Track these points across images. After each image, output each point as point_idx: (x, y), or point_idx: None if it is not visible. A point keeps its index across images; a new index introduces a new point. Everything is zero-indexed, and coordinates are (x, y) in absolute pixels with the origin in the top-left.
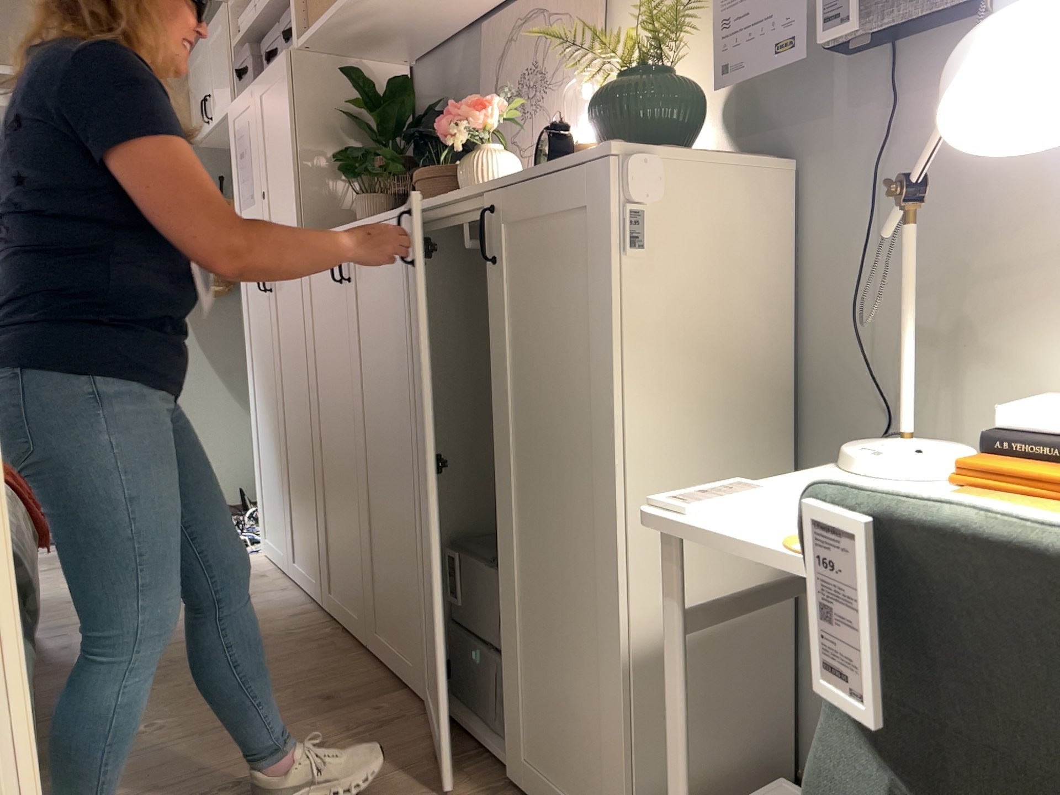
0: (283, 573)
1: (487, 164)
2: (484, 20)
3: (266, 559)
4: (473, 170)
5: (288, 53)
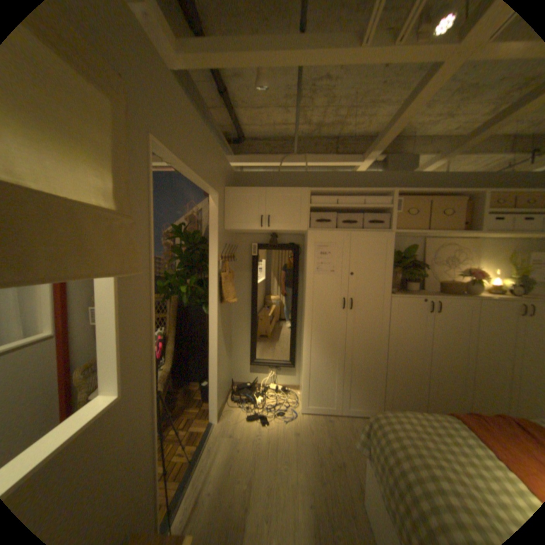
0: (333, 416)
1: (484, 287)
2: (426, 238)
3: (311, 415)
4: (483, 288)
5: (393, 233)
